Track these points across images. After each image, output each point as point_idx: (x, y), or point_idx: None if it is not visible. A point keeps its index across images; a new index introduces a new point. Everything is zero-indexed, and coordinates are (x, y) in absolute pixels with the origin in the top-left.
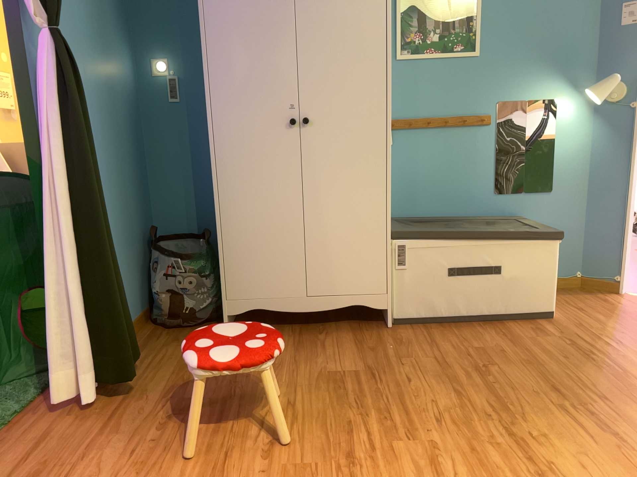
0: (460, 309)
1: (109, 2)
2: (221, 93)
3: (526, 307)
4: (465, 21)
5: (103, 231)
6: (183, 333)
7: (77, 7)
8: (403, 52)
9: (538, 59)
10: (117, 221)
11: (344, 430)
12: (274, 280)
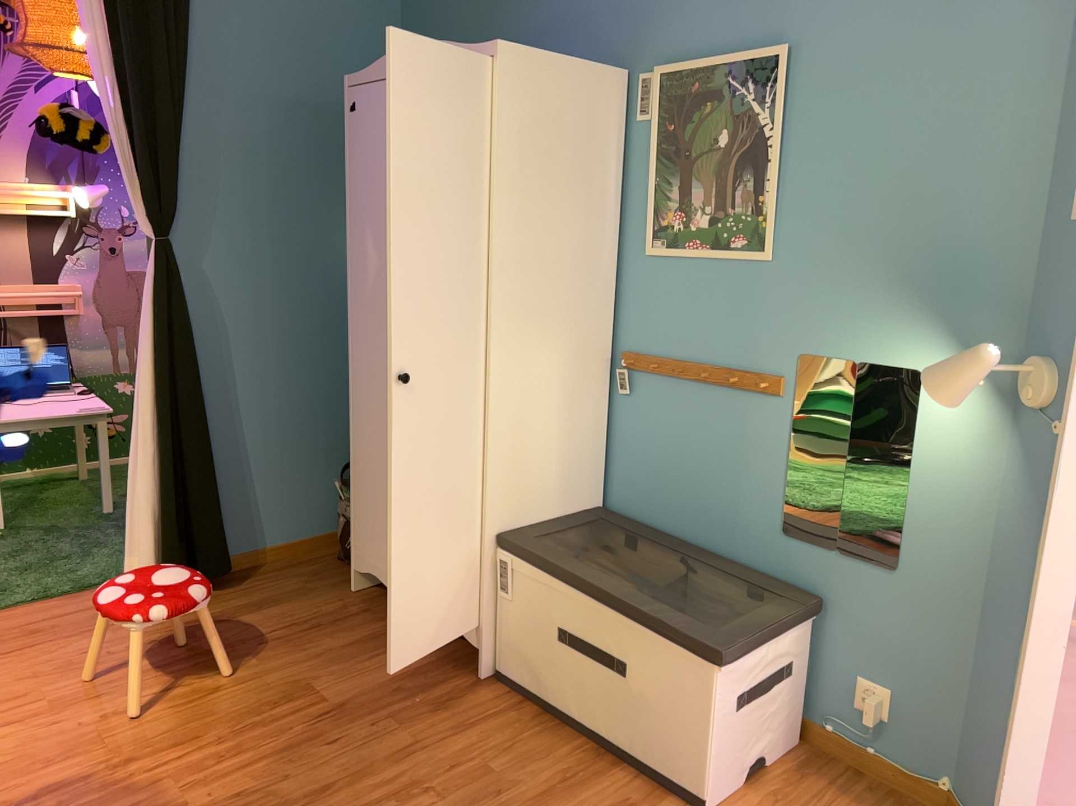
0: (575, 706)
1: (343, 170)
2: (357, 295)
3: (666, 764)
4: (750, 193)
5: (186, 434)
6: (329, 571)
7: (266, 191)
8: (656, 243)
9: (886, 278)
10: (299, 421)
11: (186, 742)
12: (385, 546)
